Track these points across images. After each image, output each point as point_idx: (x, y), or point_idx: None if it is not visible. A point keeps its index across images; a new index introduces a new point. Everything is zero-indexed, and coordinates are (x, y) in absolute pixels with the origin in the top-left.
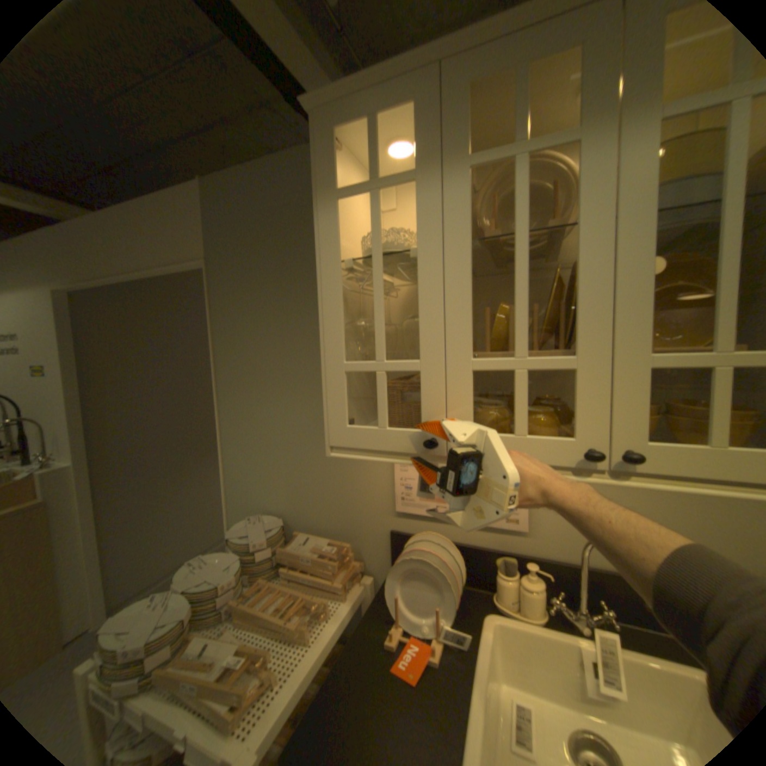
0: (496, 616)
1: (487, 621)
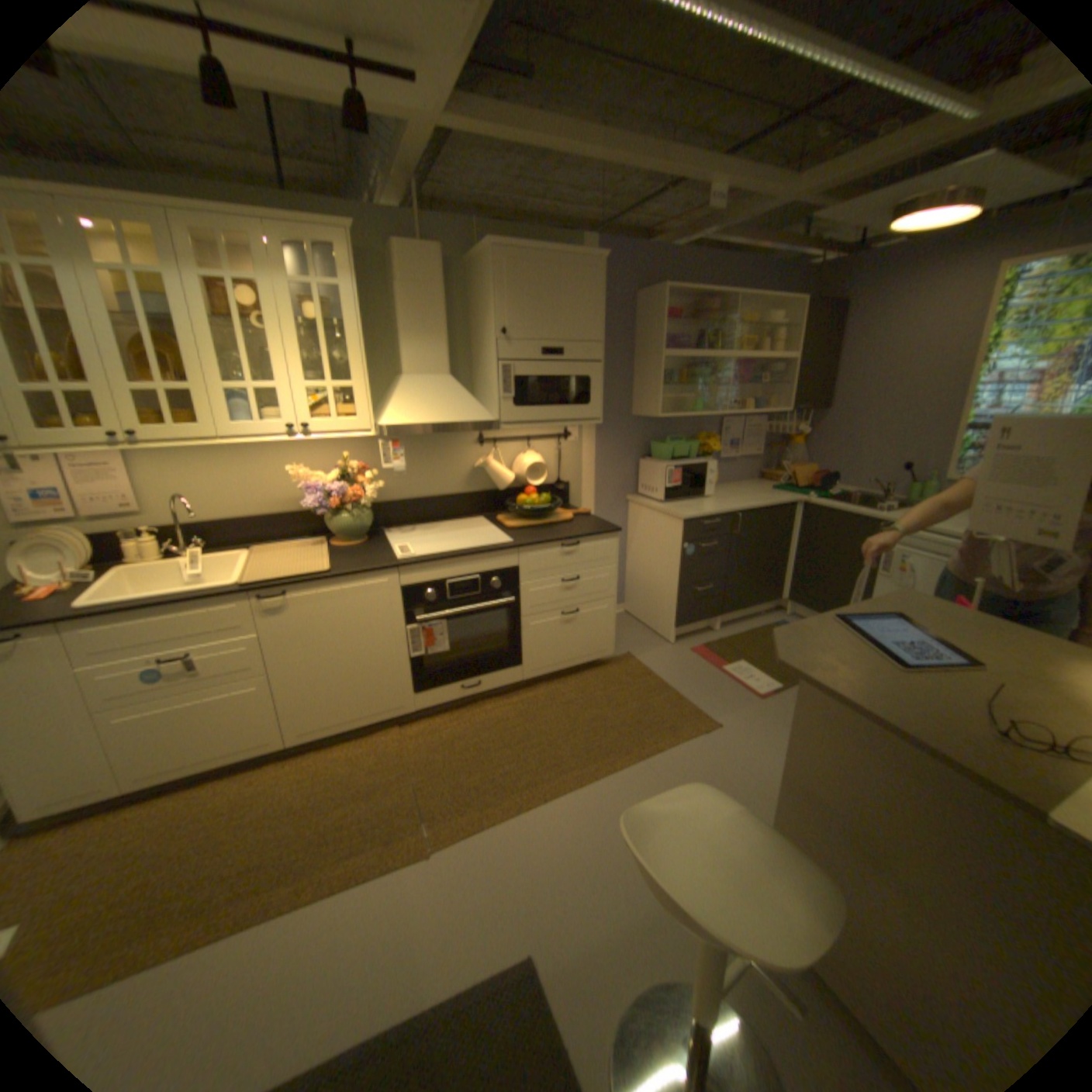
0: (115, 558)
1: (107, 561)
